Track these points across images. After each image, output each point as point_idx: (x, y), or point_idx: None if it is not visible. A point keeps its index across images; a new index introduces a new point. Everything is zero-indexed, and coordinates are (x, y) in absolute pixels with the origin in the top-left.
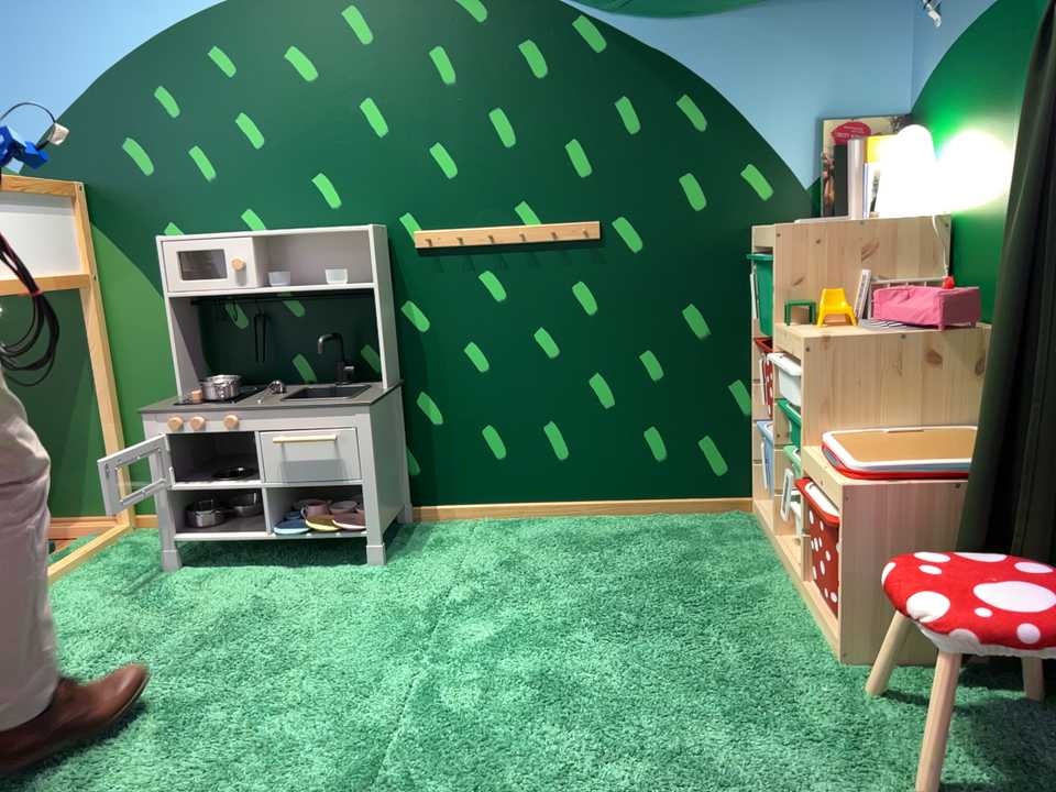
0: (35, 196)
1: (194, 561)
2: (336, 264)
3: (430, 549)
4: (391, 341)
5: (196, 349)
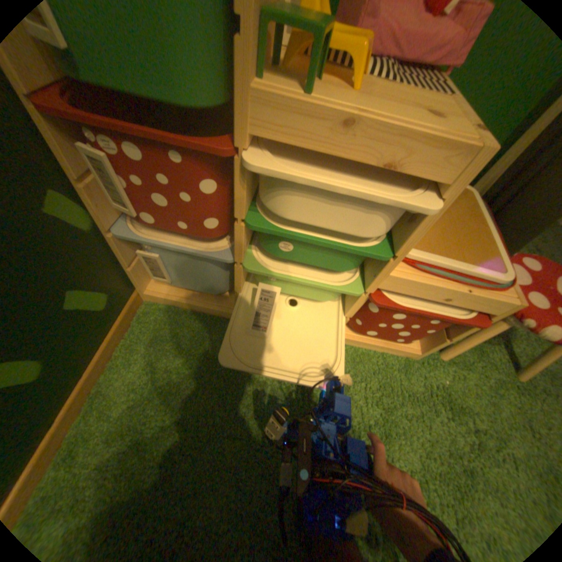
0: None
1: None
2: None
3: None
4: None
5: None
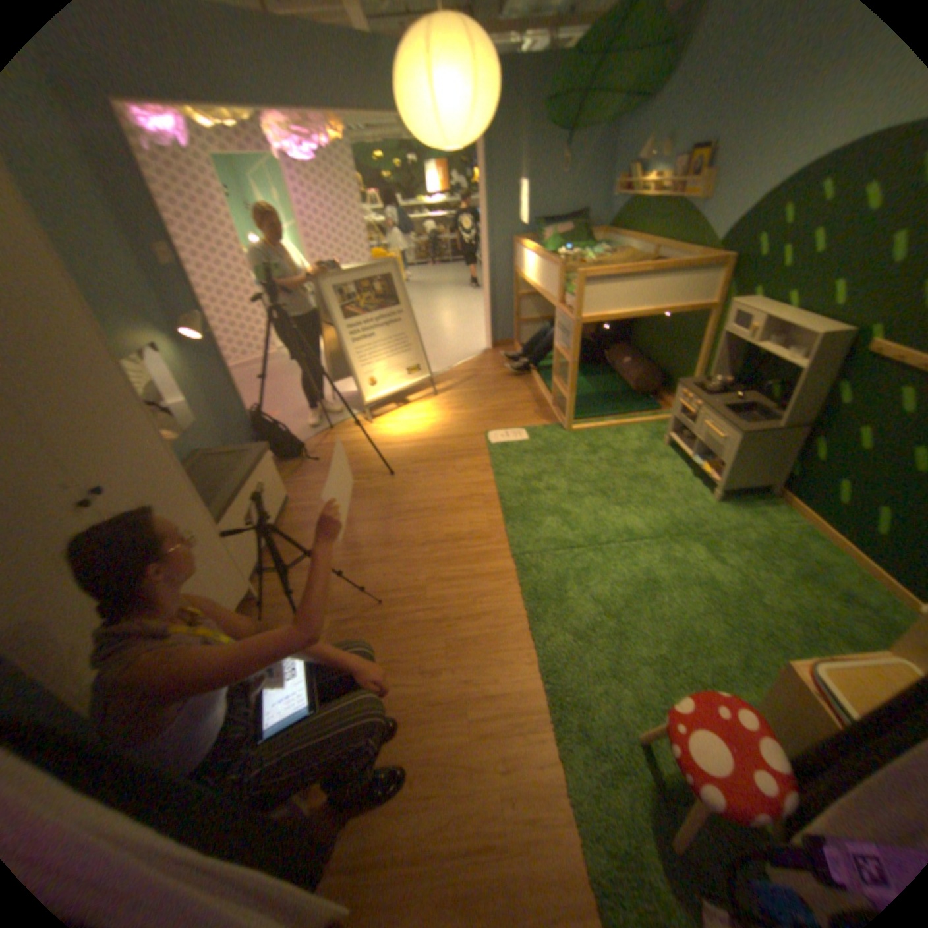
0: (714, 259)
1: (675, 448)
2: (813, 343)
3: (751, 514)
4: (819, 402)
5: (739, 356)
